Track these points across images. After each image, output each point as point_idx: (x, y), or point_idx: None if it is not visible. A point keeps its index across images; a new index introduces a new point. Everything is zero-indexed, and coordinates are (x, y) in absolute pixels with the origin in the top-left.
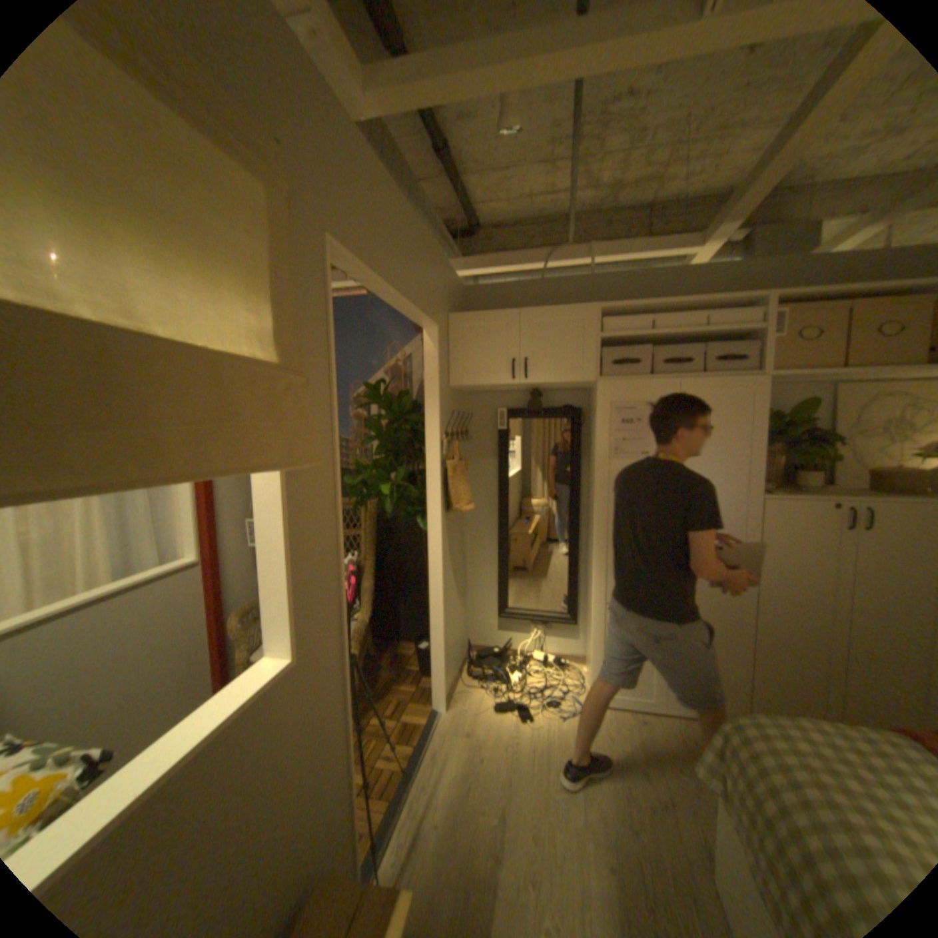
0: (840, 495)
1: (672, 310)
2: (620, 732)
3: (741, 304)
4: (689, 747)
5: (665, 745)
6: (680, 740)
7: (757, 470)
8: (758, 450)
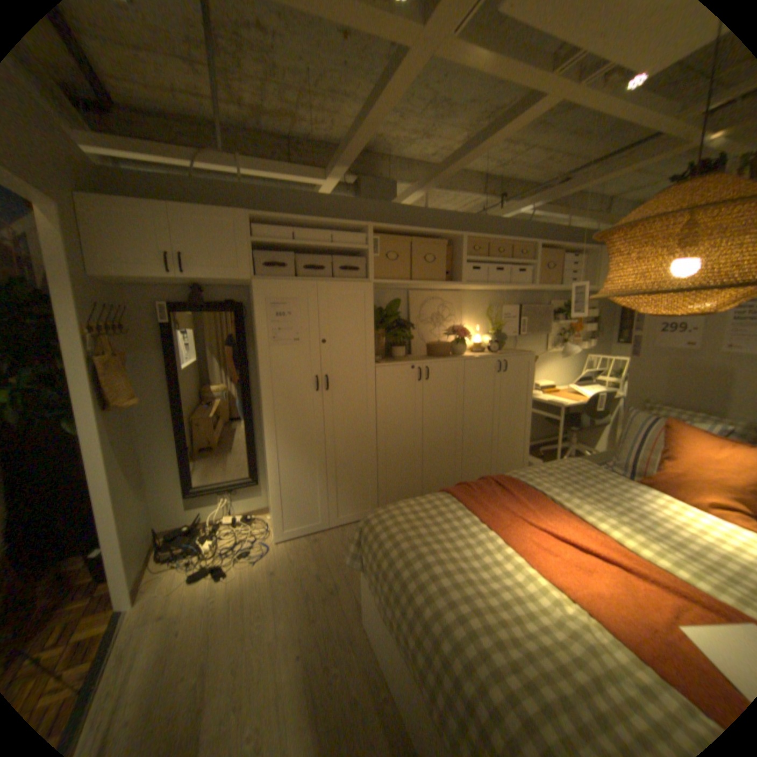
0: (413, 360)
1: (306, 225)
2: (297, 553)
3: (352, 228)
4: (343, 543)
5: (328, 548)
6: (338, 540)
7: (370, 347)
8: (369, 333)
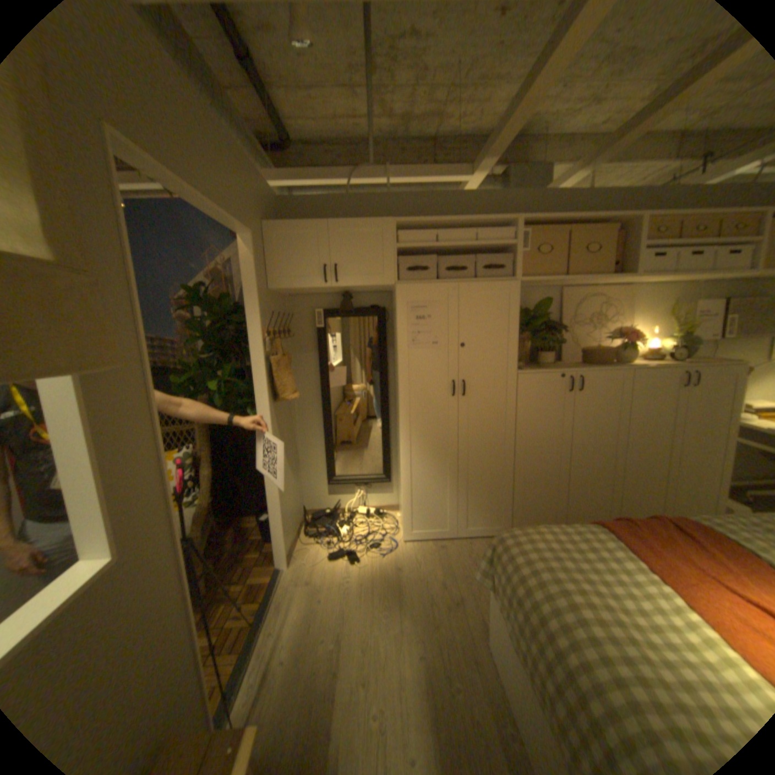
0: (564, 367)
1: (450, 226)
2: (424, 556)
3: (500, 224)
4: (472, 557)
5: (456, 559)
6: (466, 553)
7: (513, 352)
8: (513, 337)
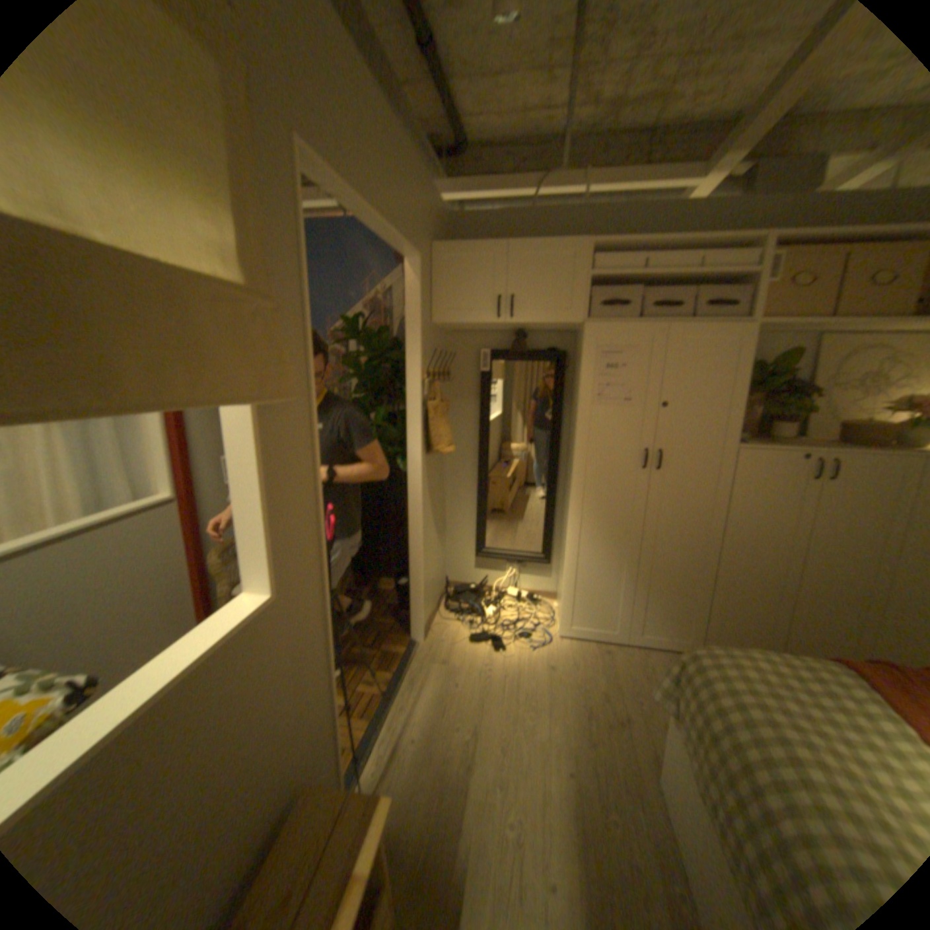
0: (811, 446)
1: (666, 248)
2: (585, 660)
3: (738, 244)
4: (646, 673)
5: (625, 671)
6: (639, 667)
7: (735, 419)
8: (738, 399)
